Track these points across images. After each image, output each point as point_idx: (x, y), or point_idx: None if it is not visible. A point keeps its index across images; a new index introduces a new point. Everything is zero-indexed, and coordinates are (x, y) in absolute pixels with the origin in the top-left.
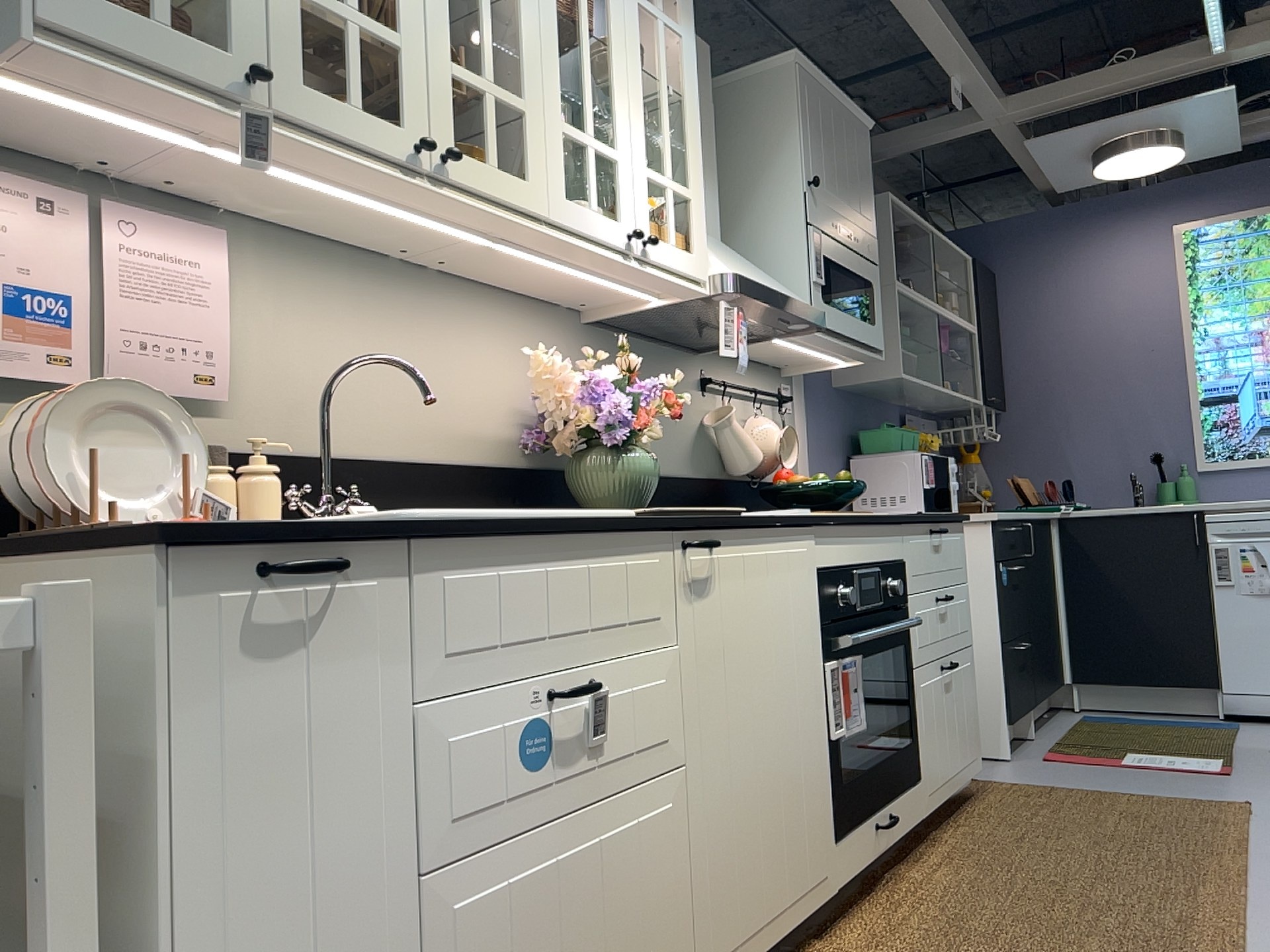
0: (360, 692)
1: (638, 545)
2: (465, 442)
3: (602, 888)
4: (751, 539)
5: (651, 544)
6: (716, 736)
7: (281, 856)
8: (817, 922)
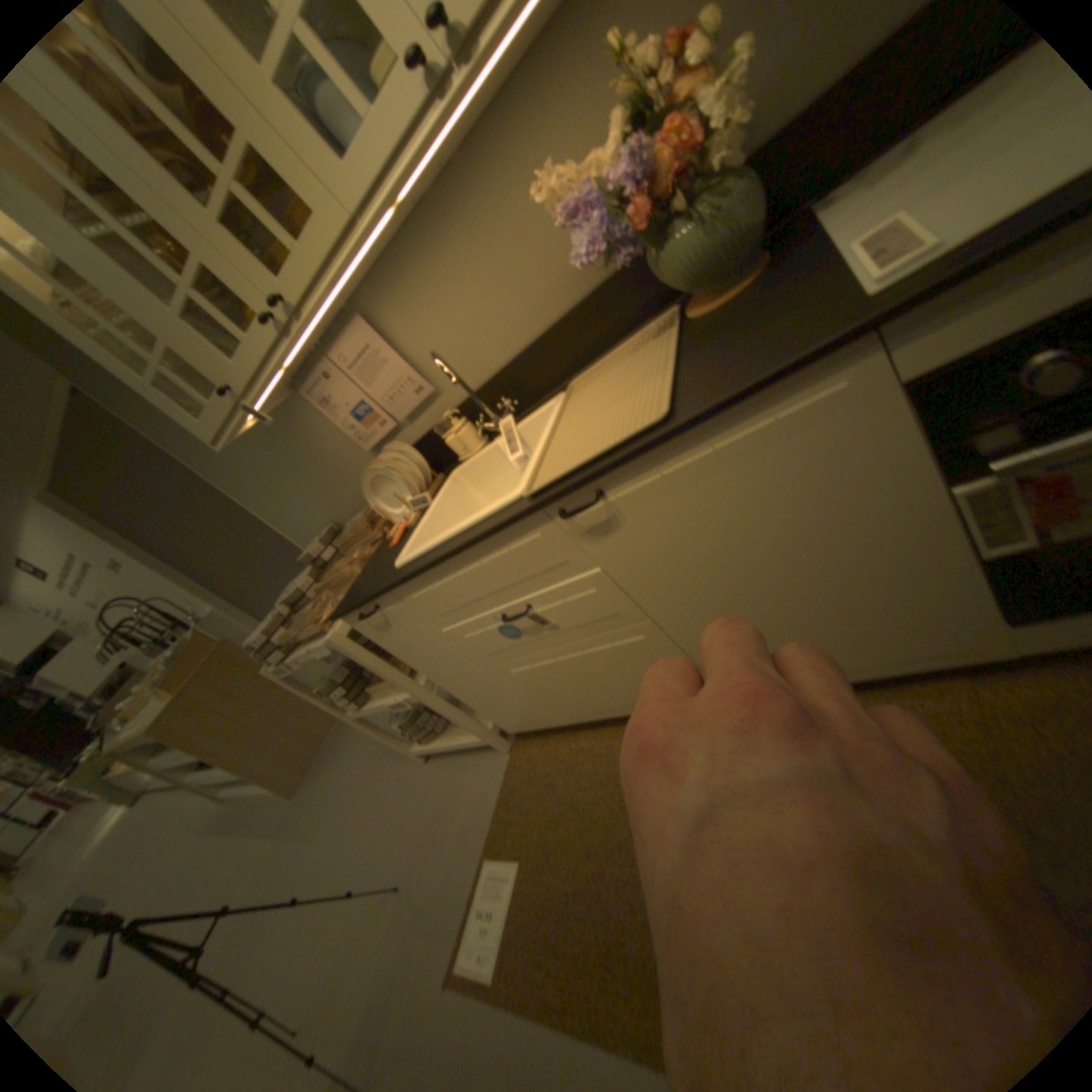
0: (423, 632)
1: (516, 536)
2: (583, 274)
3: (602, 666)
4: (671, 455)
5: (527, 530)
6: (686, 602)
7: (440, 664)
8: (959, 672)
